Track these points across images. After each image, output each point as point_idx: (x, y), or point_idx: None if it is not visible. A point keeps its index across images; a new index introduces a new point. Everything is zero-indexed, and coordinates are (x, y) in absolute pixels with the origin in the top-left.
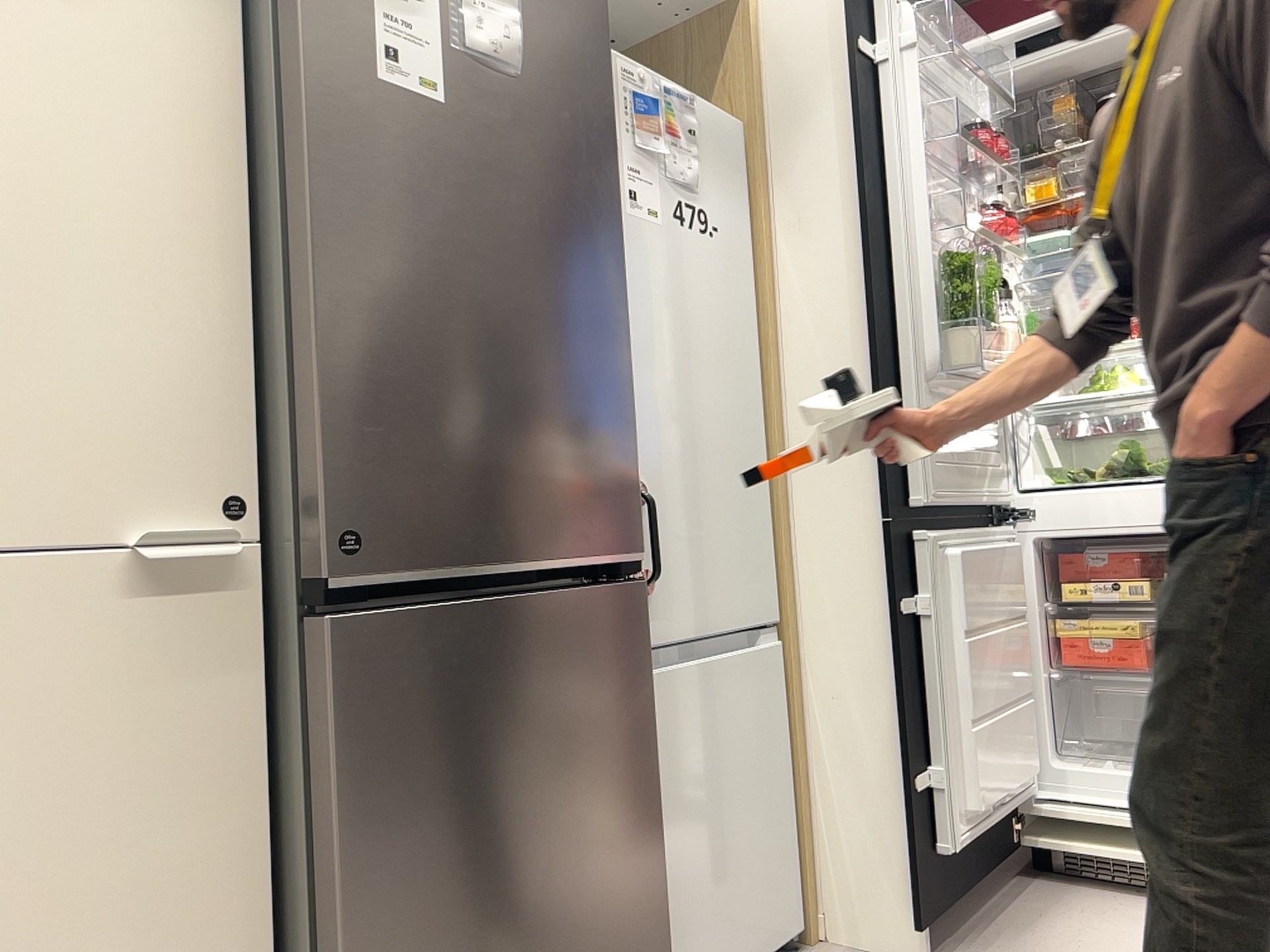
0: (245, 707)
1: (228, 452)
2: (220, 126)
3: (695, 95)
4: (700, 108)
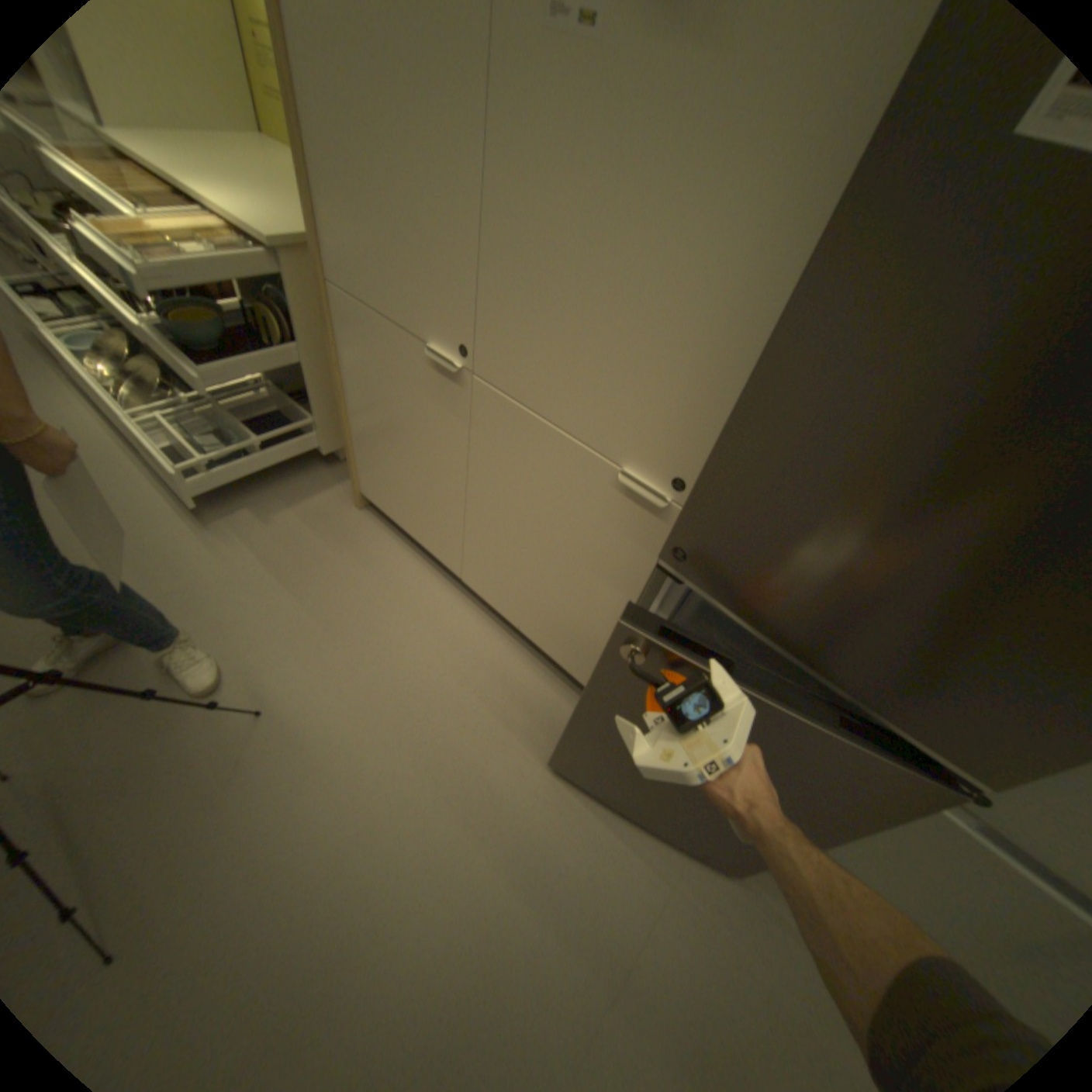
0: (646, 563)
1: (695, 452)
2: (831, 175)
3: None
4: None
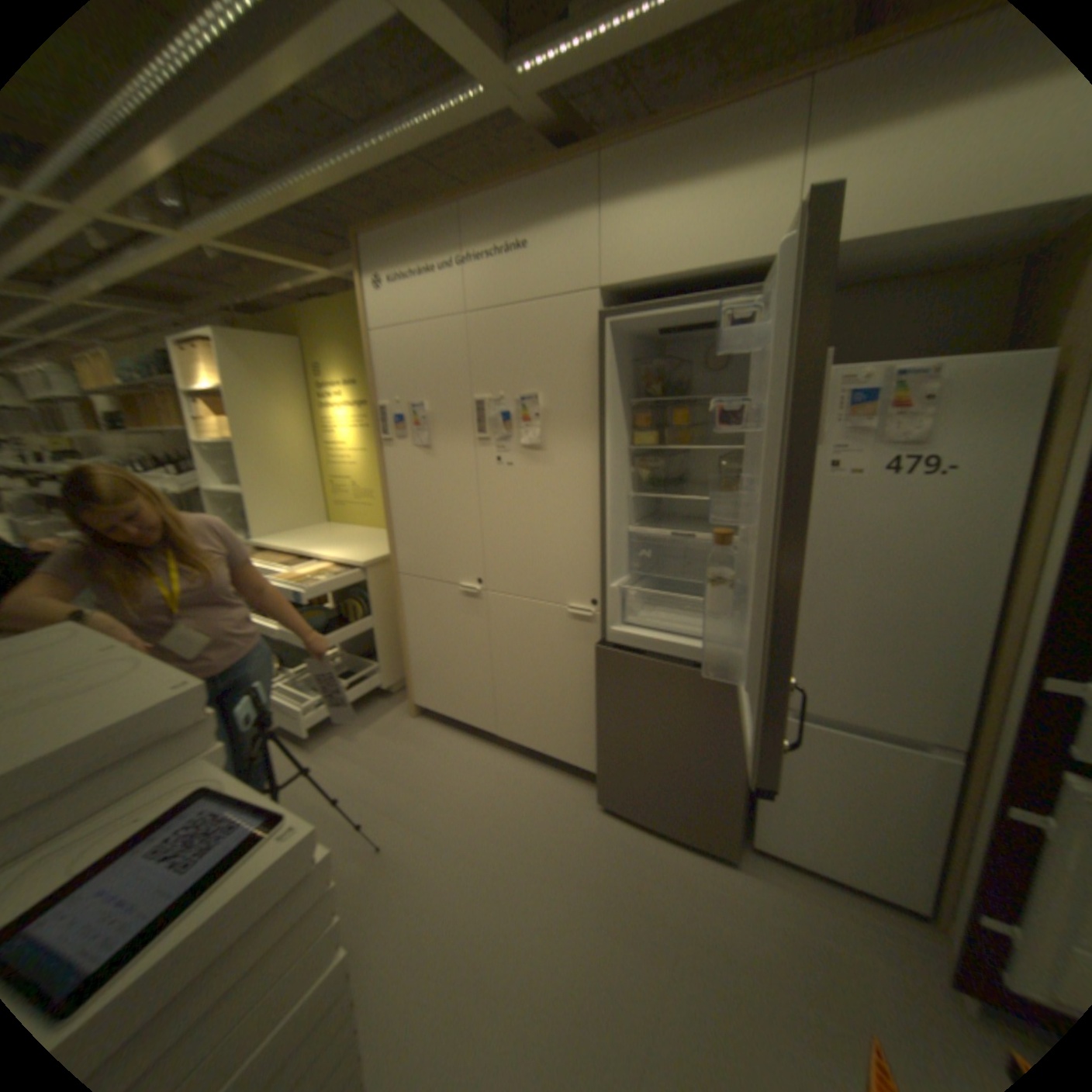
0: (596, 653)
1: (593, 585)
2: (592, 487)
3: (954, 357)
4: (956, 368)
